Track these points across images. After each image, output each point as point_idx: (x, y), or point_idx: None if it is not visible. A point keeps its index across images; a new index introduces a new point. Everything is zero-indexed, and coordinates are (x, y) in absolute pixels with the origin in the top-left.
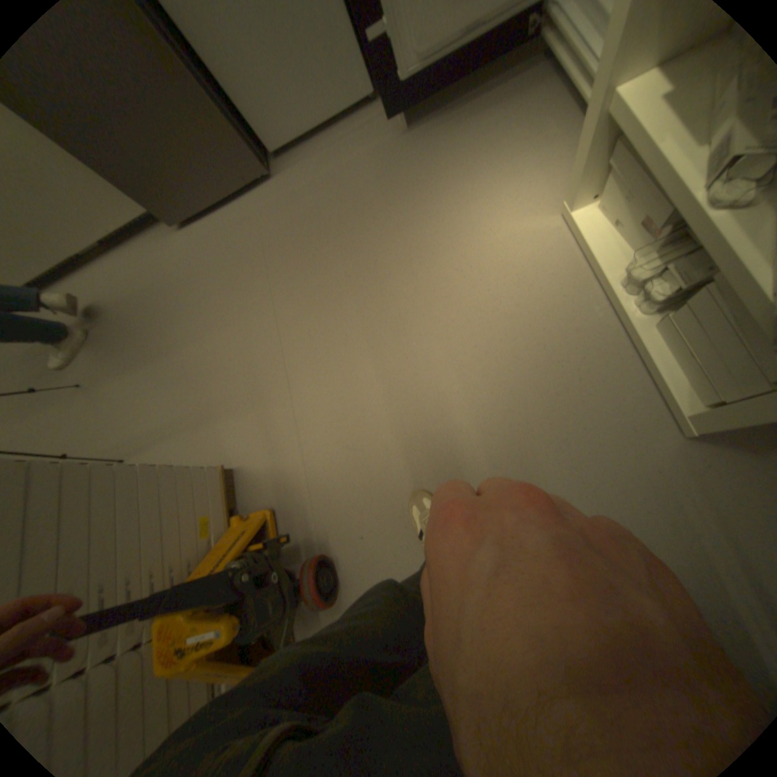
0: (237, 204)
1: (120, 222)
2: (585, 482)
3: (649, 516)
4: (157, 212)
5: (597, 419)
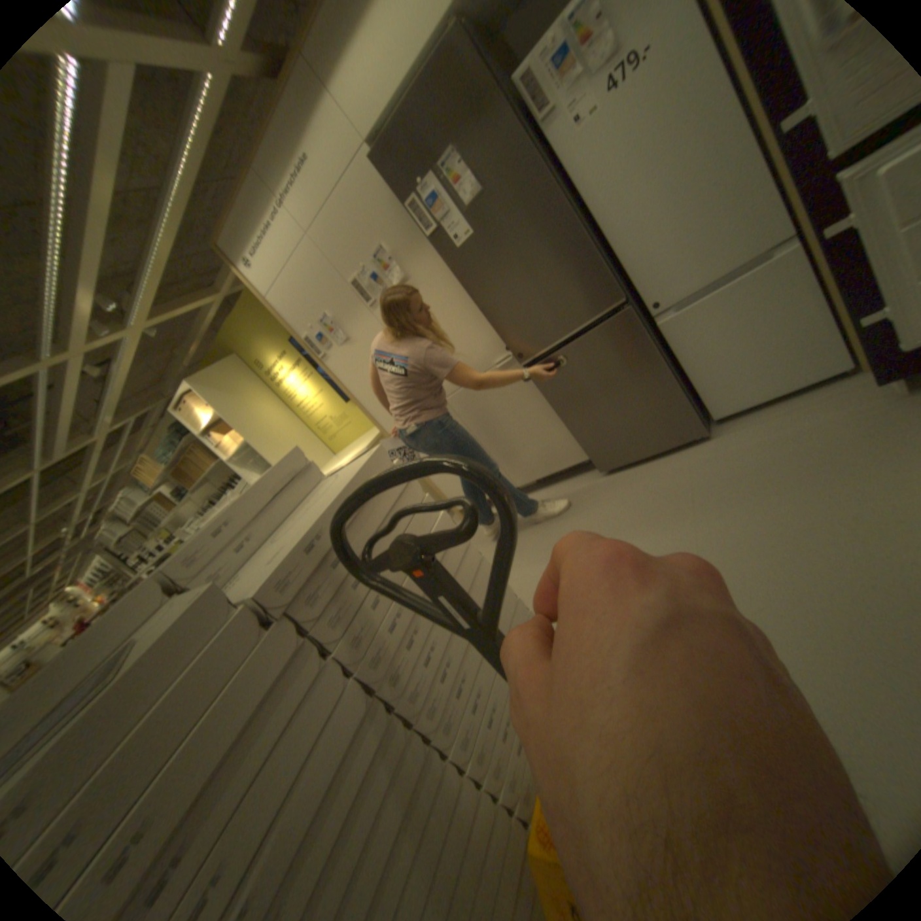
0: (671, 459)
1: (563, 466)
2: None
3: None
4: (596, 460)
5: None
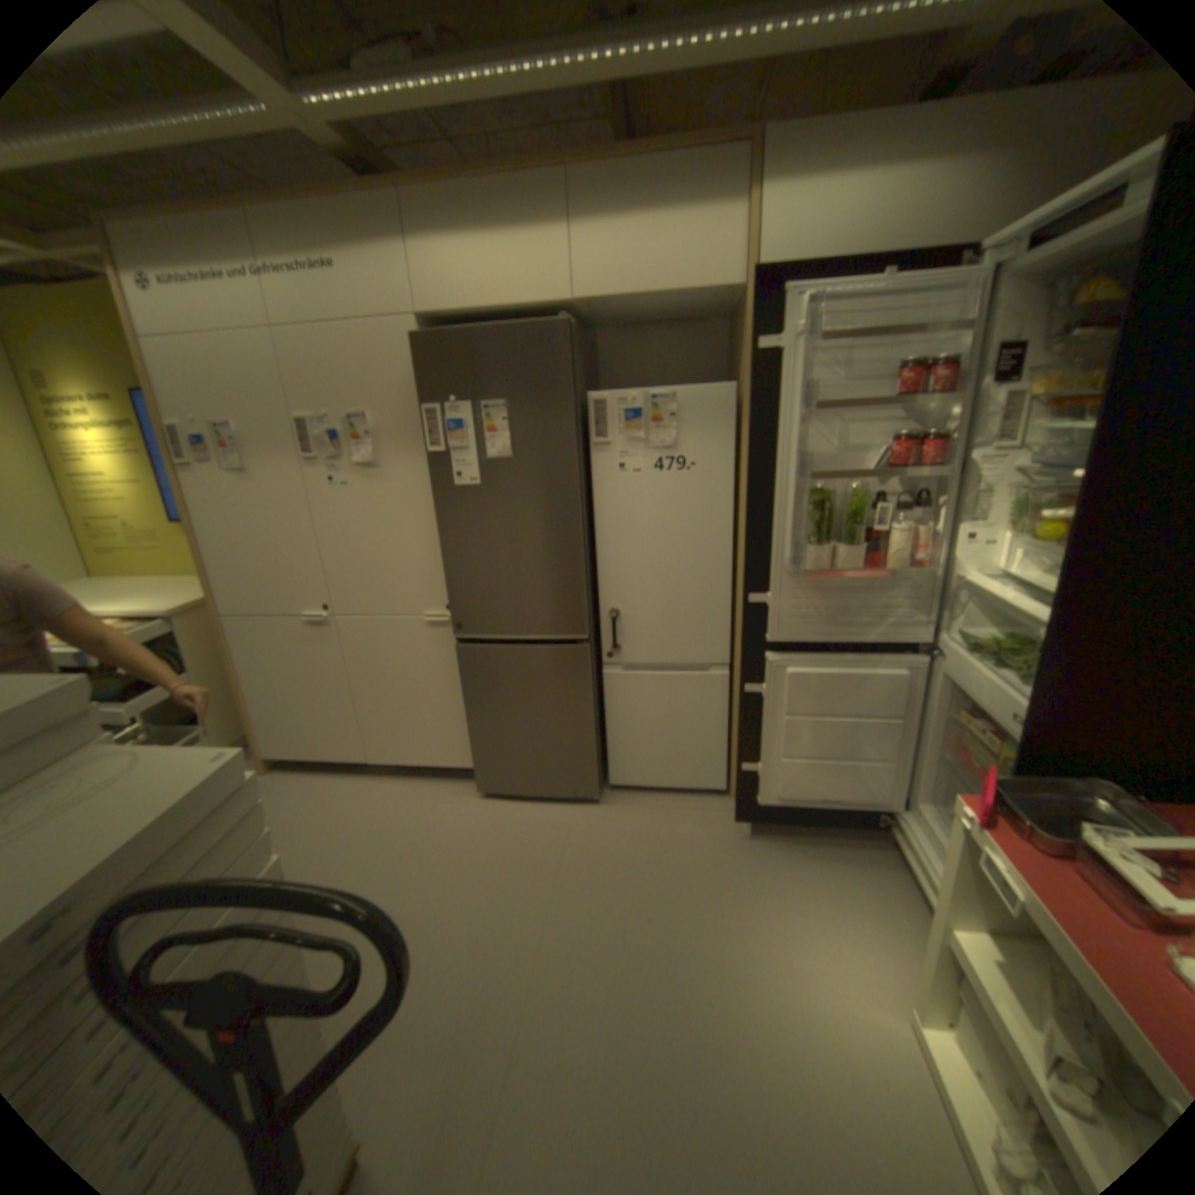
0: (554, 810)
1: (438, 763)
2: None
3: None
4: (479, 775)
5: None
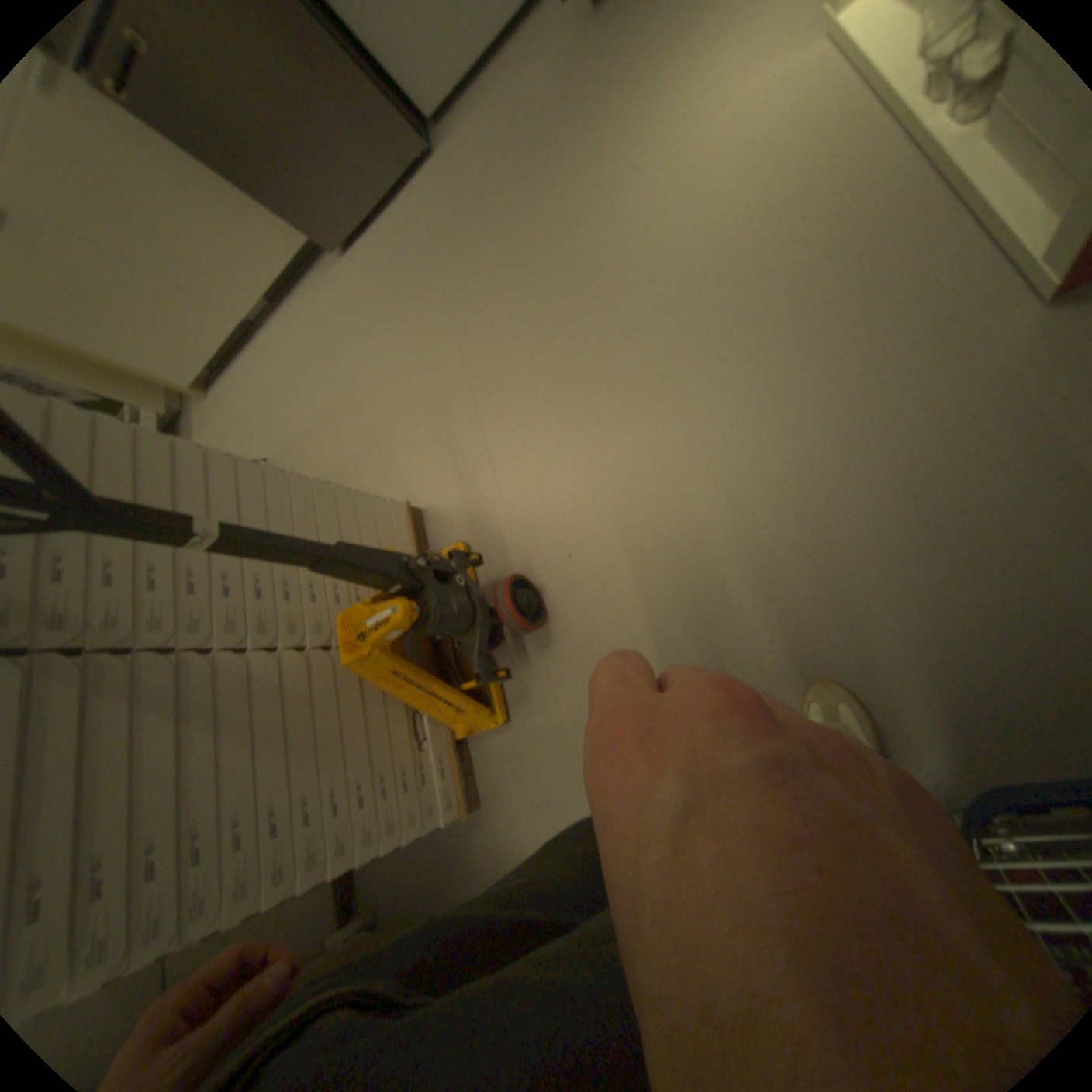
0: (398, 201)
1: (281, 263)
2: (875, 415)
3: (982, 438)
4: (314, 237)
5: (892, 320)
